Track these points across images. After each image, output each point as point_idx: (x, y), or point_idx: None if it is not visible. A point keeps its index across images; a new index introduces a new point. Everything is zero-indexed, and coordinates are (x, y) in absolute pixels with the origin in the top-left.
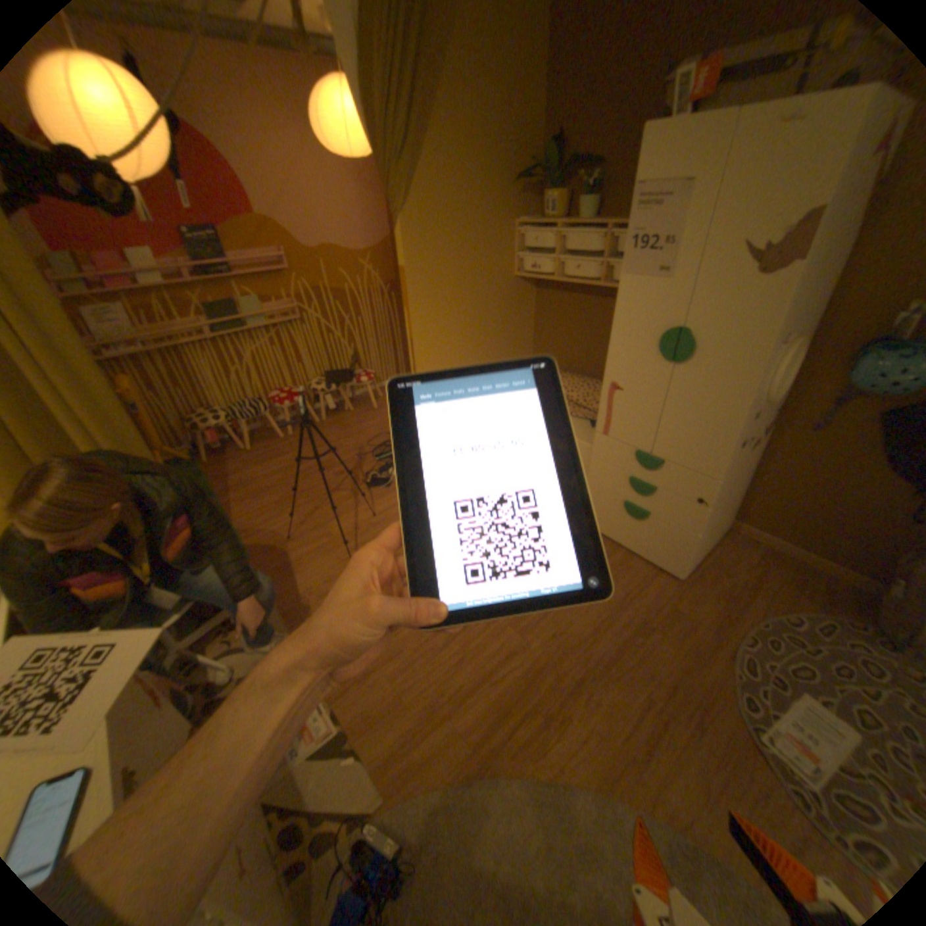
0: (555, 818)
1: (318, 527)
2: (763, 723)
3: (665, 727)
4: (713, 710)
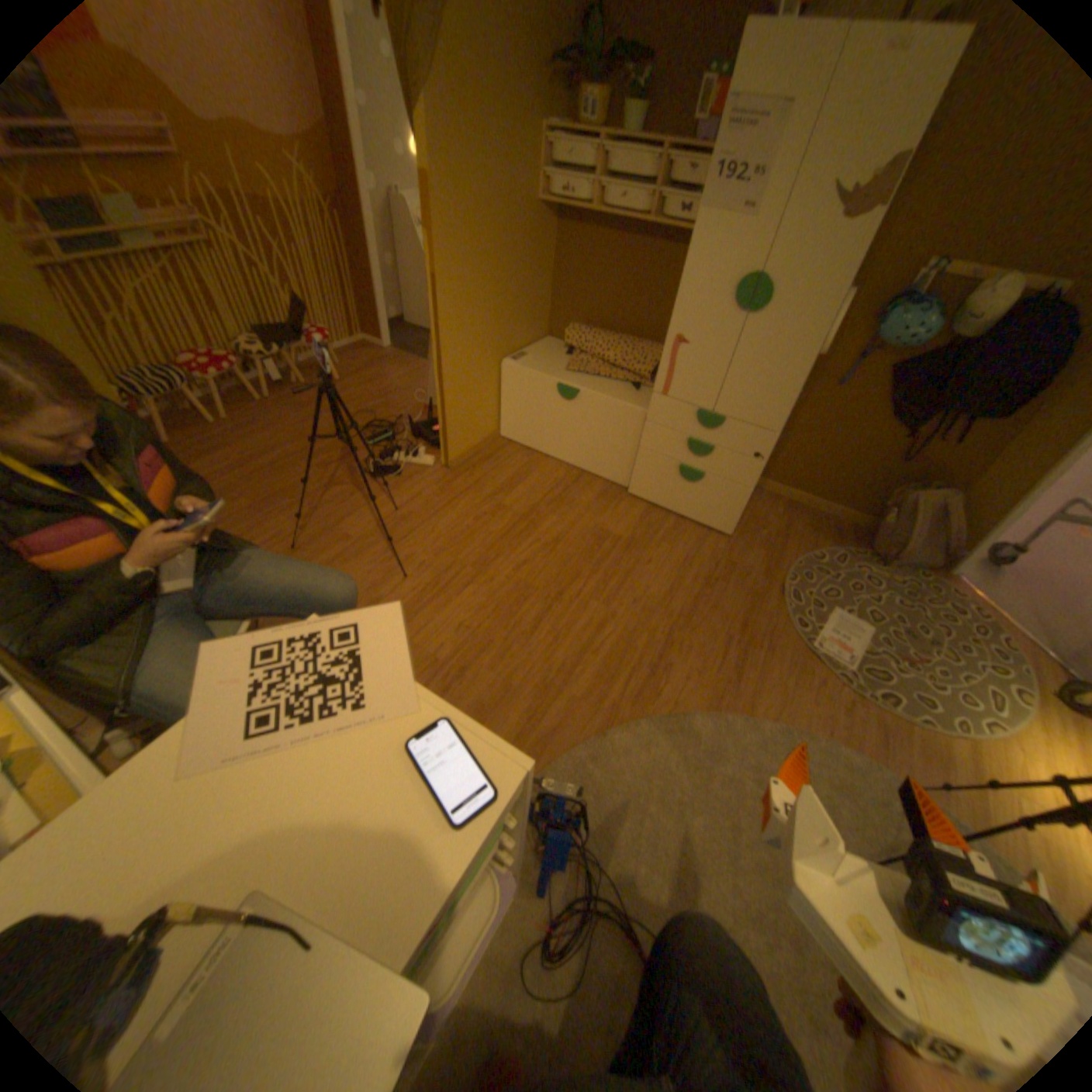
0: (682, 738)
1: (328, 531)
2: (811, 634)
3: (744, 653)
4: (775, 633)
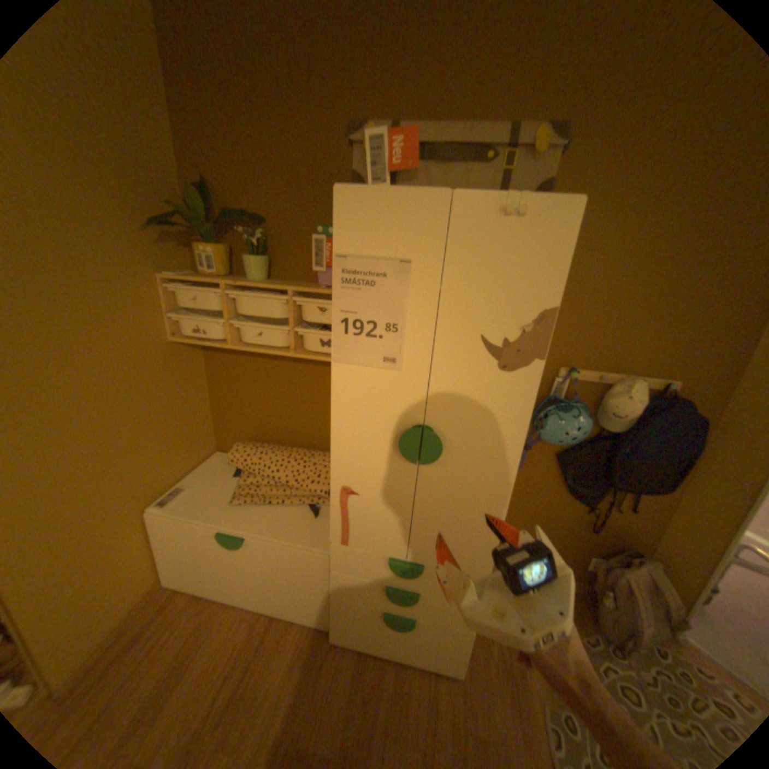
0: None
1: None
2: None
3: None
4: None
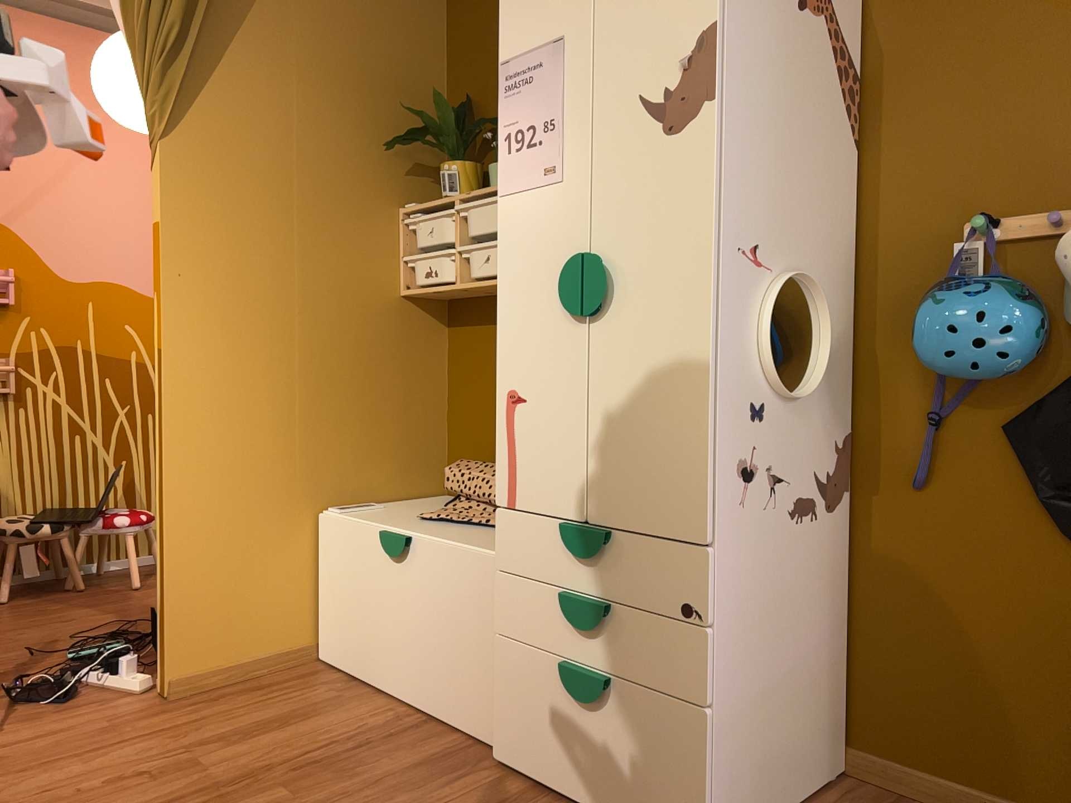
0: None
1: None
2: None
3: None
4: None
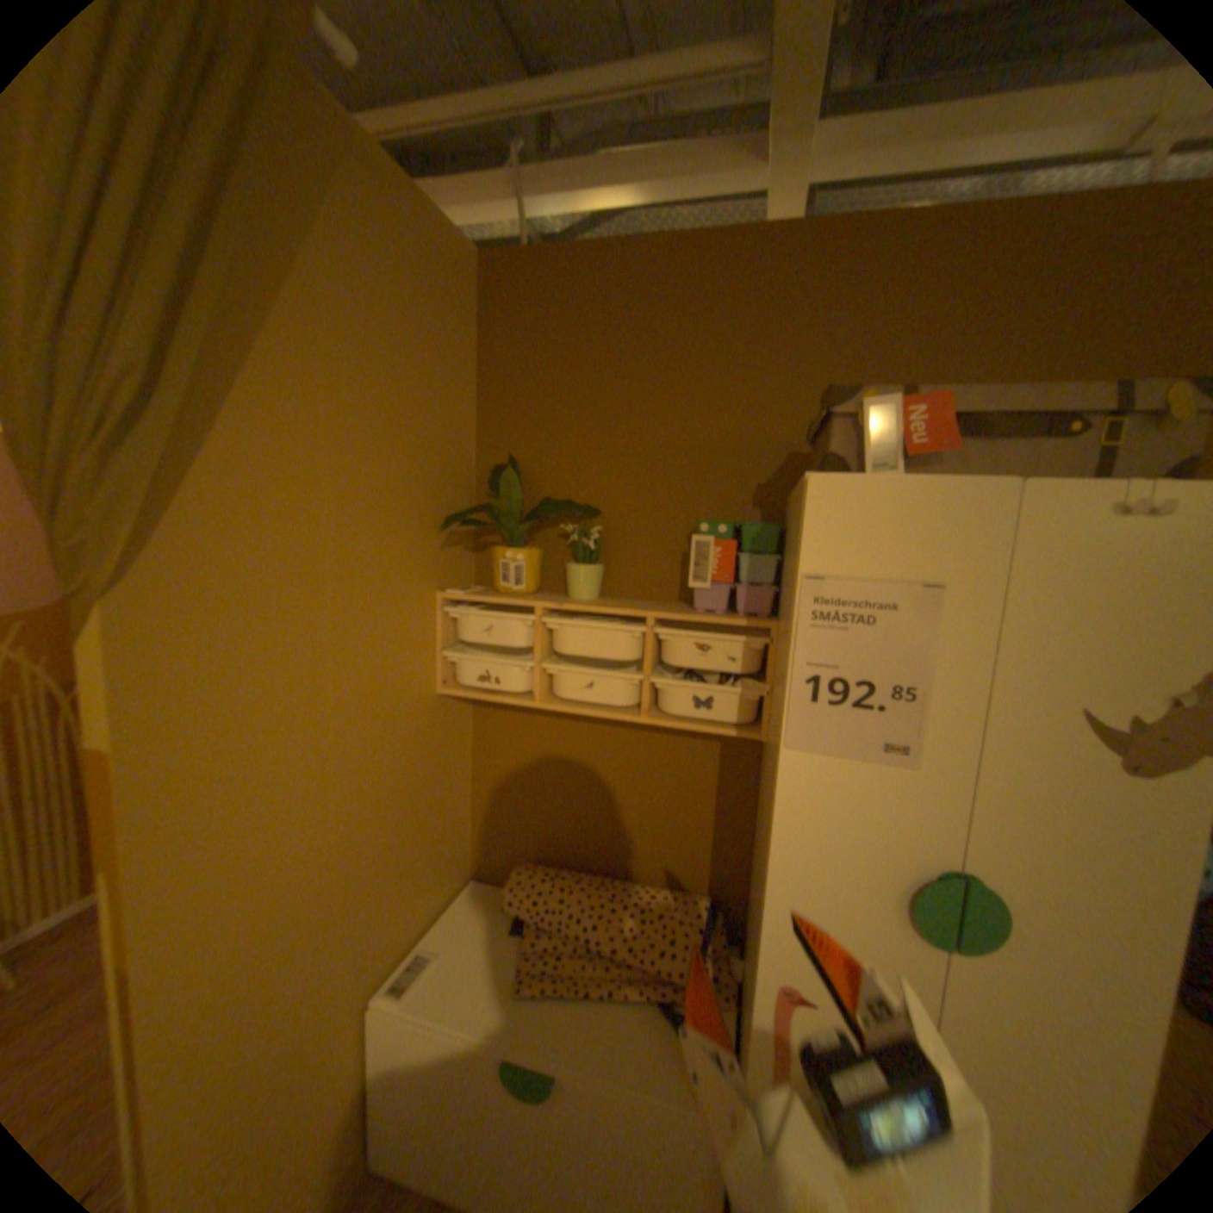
0: None
1: None
2: None
3: None
4: None
